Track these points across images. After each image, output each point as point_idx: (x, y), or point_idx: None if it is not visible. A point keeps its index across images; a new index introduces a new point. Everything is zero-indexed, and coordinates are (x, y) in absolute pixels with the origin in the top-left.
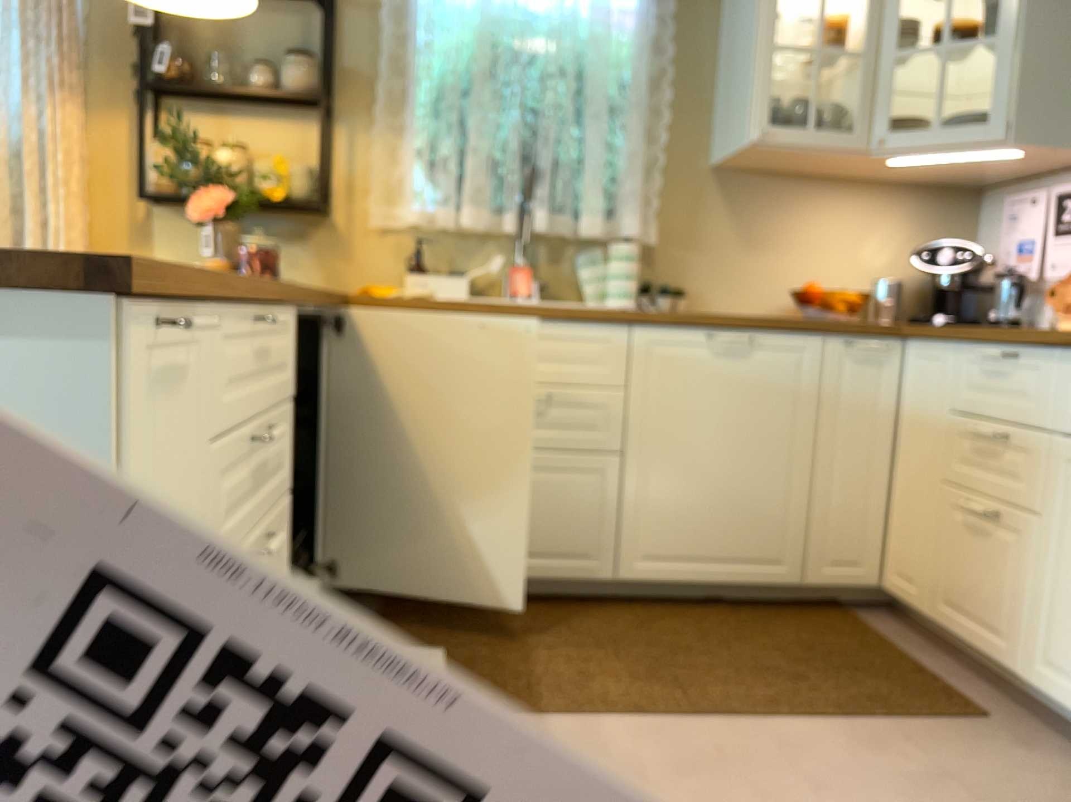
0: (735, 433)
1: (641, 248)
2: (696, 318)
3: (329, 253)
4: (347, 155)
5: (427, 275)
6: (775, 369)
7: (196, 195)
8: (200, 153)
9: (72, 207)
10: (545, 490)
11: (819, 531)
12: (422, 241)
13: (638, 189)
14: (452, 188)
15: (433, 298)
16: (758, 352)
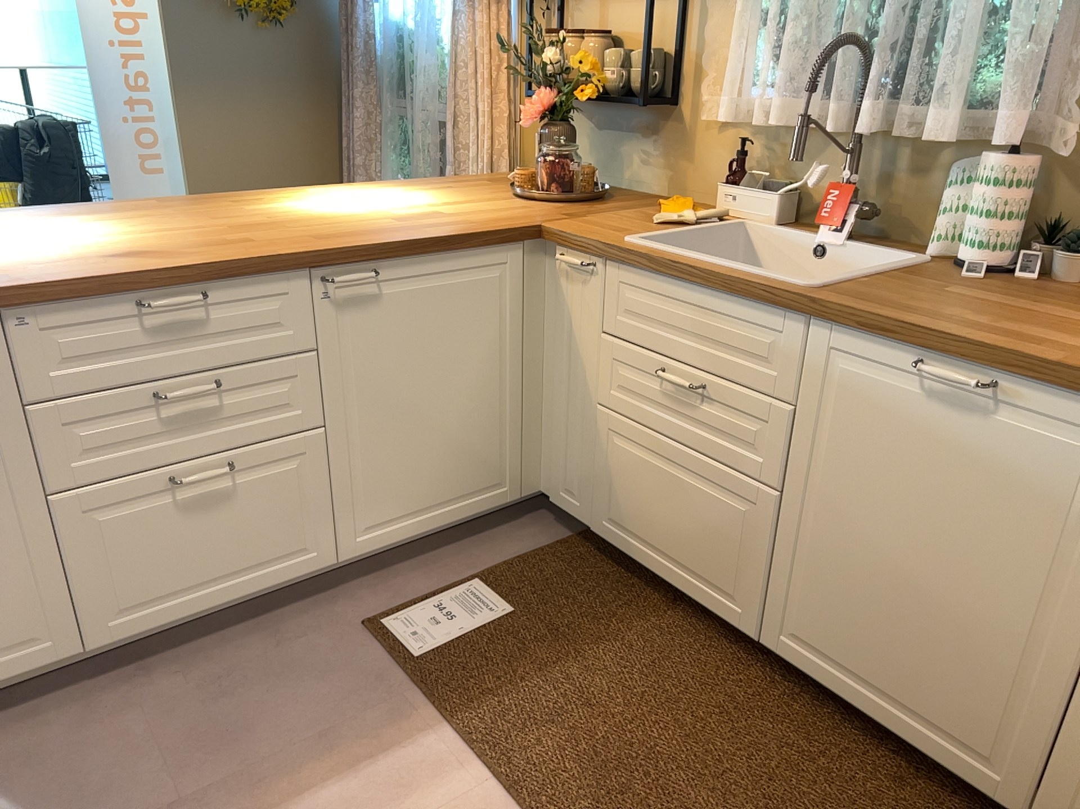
0: (941, 531)
1: (1061, 161)
2: (896, 329)
3: (671, 152)
4: (694, 32)
5: (734, 189)
6: (1032, 454)
7: (534, 98)
8: (540, 53)
9: (497, 105)
10: (692, 497)
11: (1072, 761)
12: (744, 142)
13: (1071, 54)
14: (777, 71)
15: (618, 238)
16: (1005, 414)
